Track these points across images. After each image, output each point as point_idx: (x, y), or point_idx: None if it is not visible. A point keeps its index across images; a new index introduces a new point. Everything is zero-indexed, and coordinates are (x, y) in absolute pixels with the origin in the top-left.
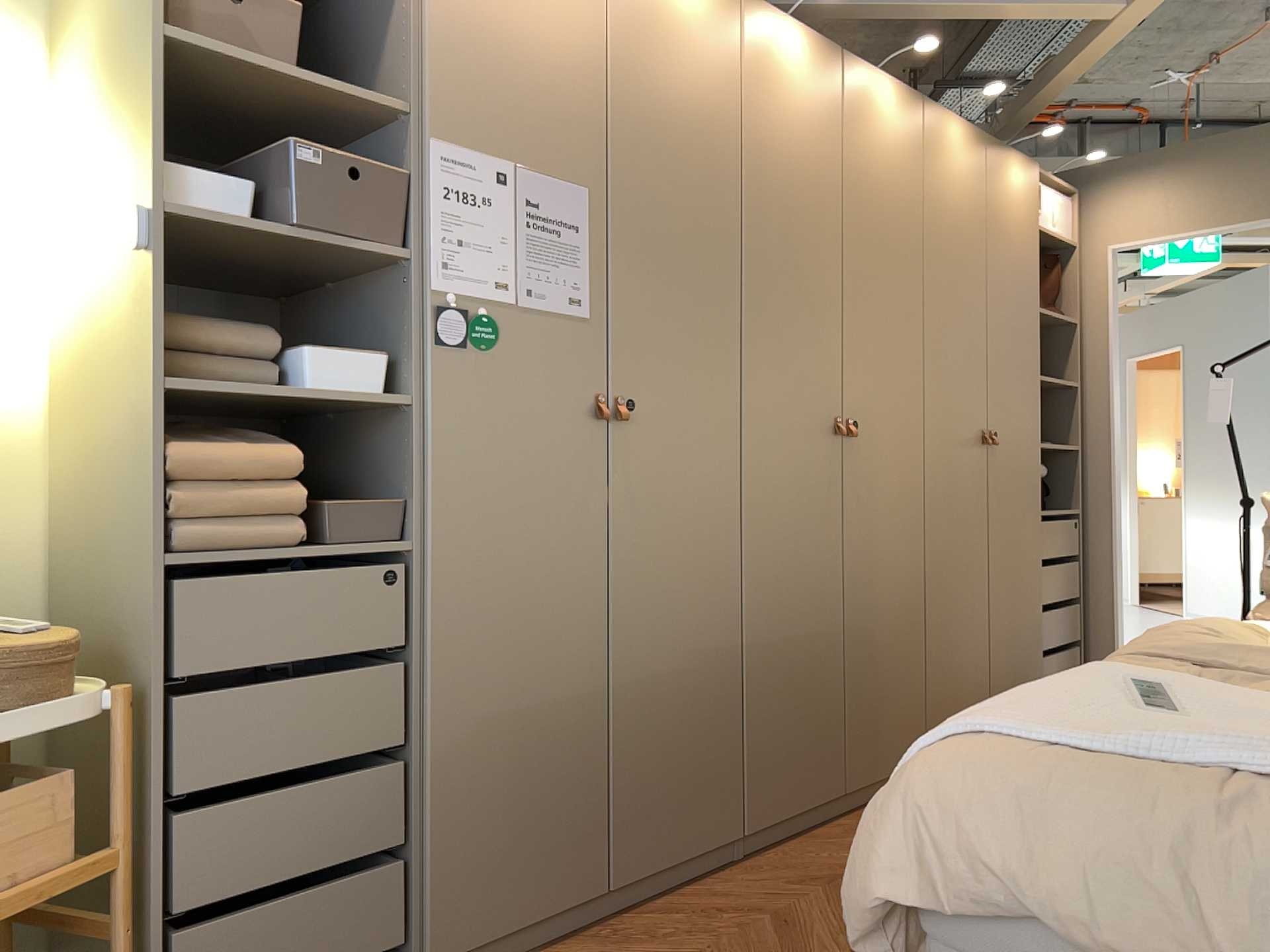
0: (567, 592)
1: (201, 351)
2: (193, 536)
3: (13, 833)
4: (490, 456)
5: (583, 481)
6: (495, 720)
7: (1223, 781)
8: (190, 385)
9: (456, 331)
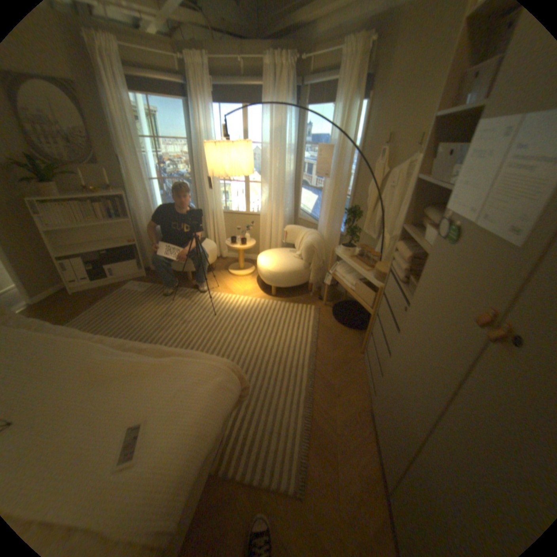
0: (427, 384)
1: (431, 219)
2: (393, 264)
3: (366, 294)
4: (433, 295)
5: (458, 349)
6: (397, 383)
7: (147, 360)
8: (407, 228)
9: (445, 231)
